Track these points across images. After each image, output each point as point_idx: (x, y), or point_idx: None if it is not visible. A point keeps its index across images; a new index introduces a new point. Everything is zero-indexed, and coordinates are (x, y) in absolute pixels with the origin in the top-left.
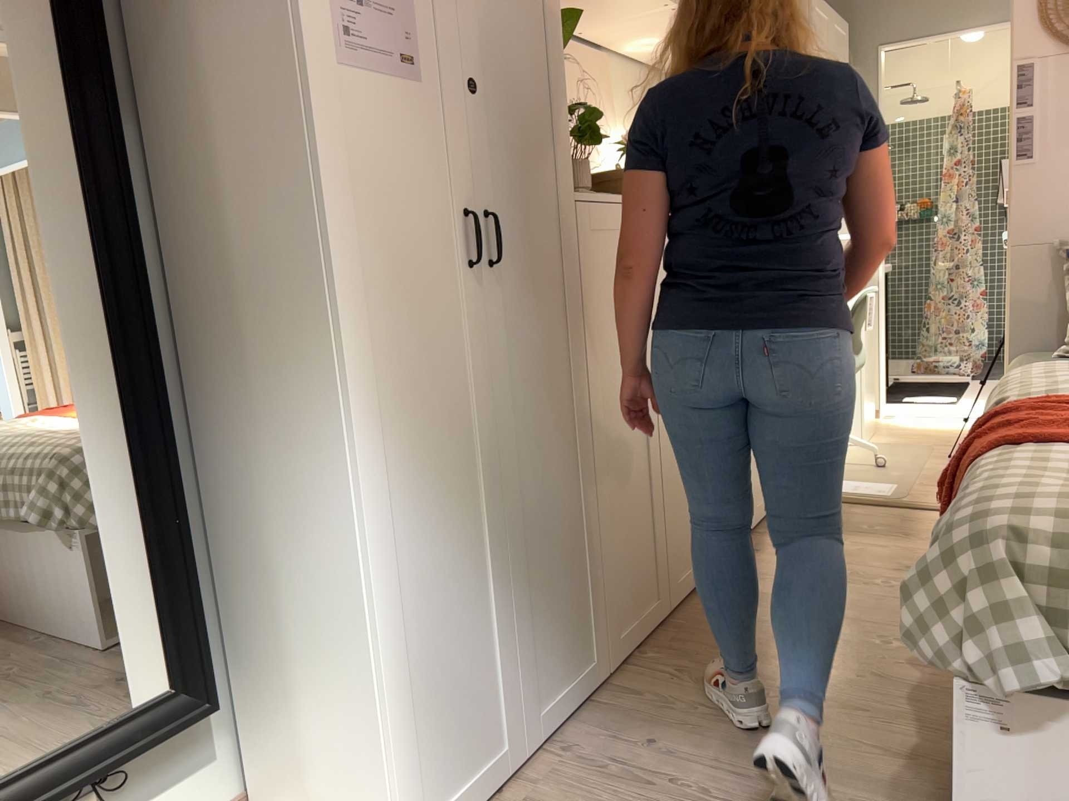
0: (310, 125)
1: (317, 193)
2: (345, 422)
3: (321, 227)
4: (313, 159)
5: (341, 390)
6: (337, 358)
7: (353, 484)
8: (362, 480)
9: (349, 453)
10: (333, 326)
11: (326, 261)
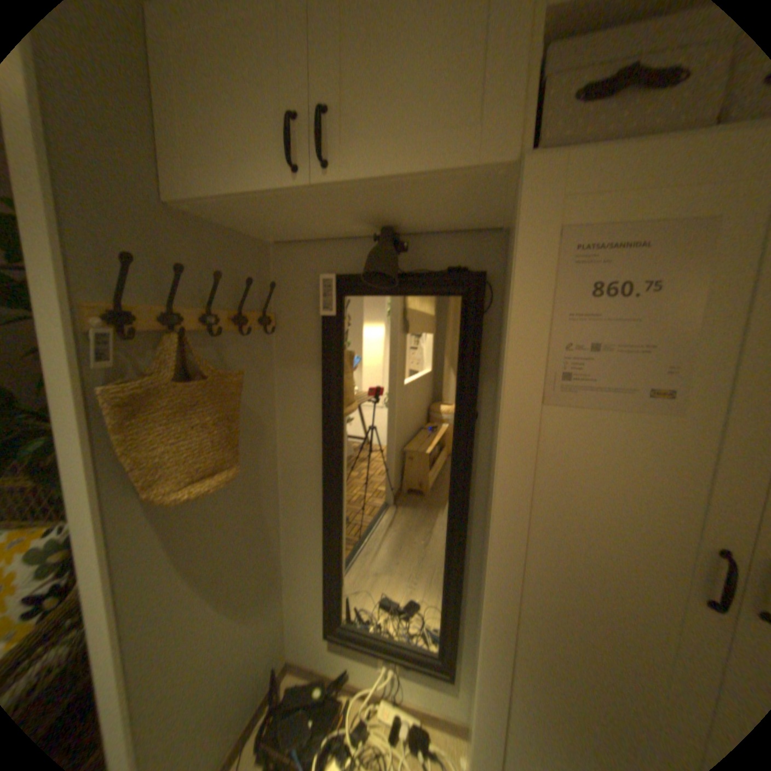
0: (502, 455)
1: (497, 503)
2: (484, 656)
3: (495, 527)
4: (499, 479)
5: (485, 635)
6: (487, 615)
7: (480, 694)
8: (490, 697)
9: (482, 675)
10: (489, 594)
11: (493, 549)
